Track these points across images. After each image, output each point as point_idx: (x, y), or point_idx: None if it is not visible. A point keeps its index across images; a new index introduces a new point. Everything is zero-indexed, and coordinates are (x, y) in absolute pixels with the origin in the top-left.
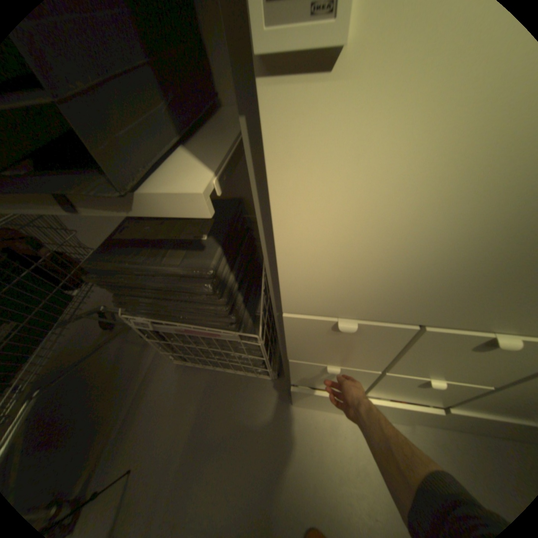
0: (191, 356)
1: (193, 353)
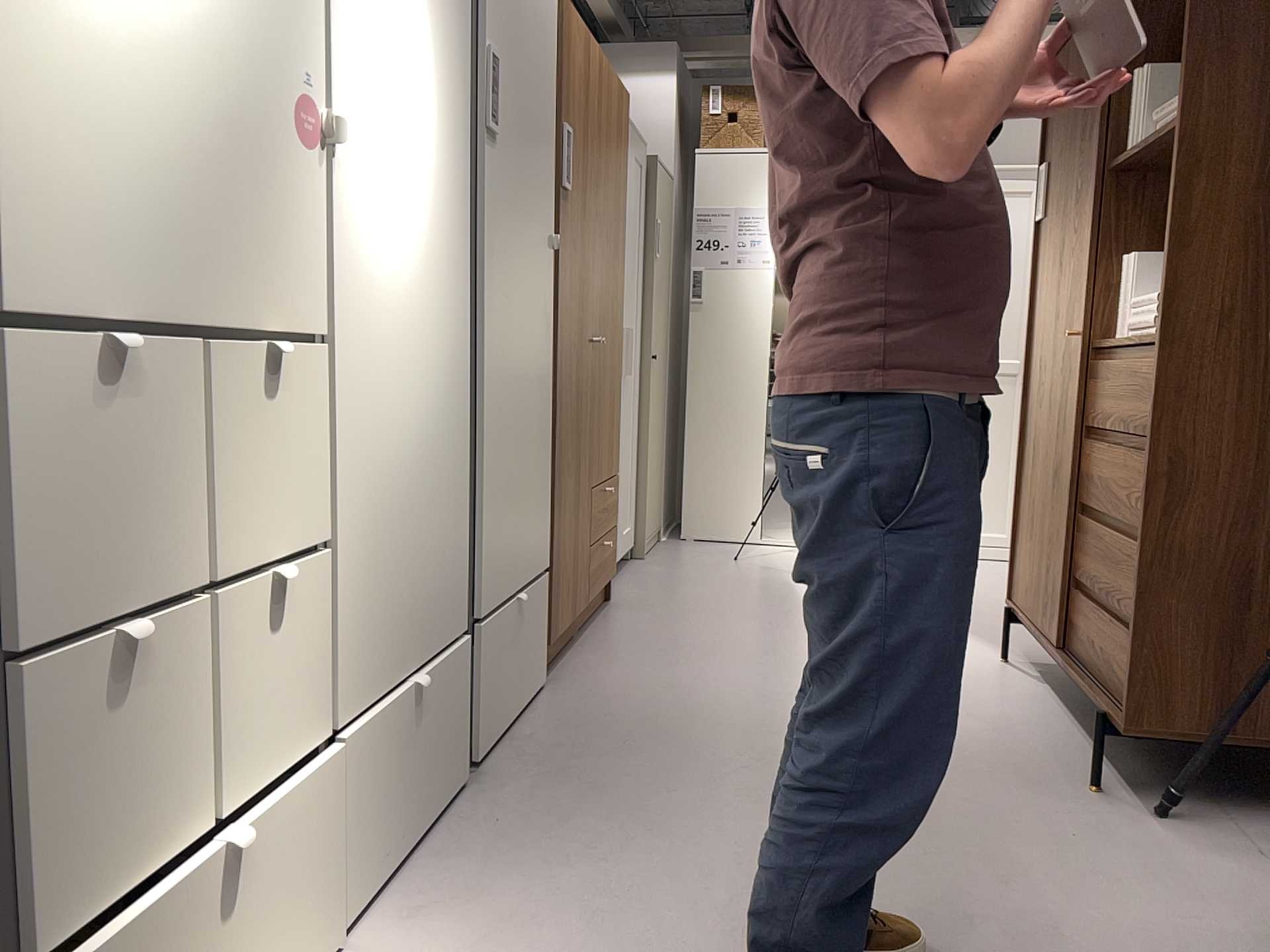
0: None
1: None
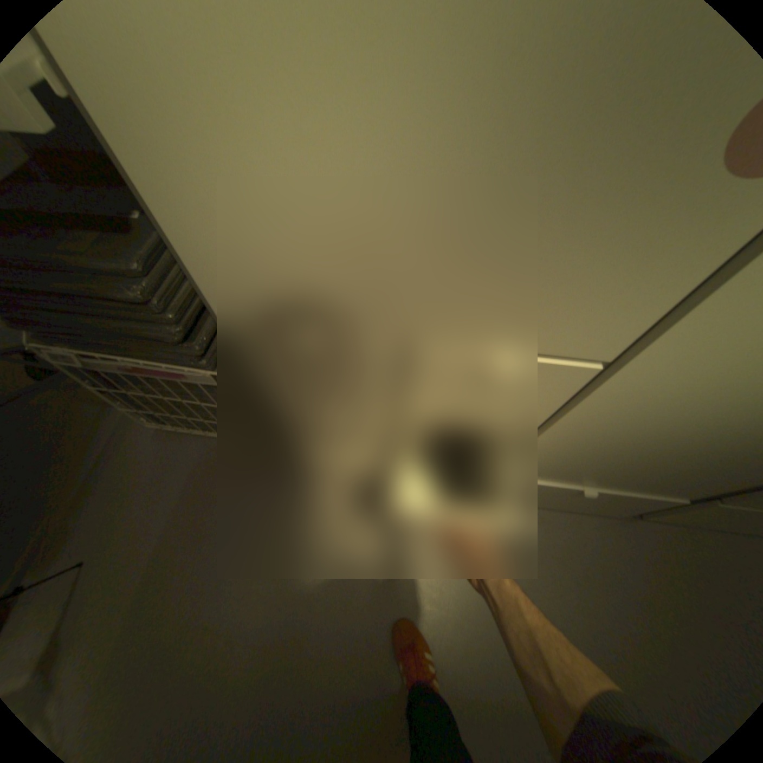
0: (167, 415)
1: (167, 409)
